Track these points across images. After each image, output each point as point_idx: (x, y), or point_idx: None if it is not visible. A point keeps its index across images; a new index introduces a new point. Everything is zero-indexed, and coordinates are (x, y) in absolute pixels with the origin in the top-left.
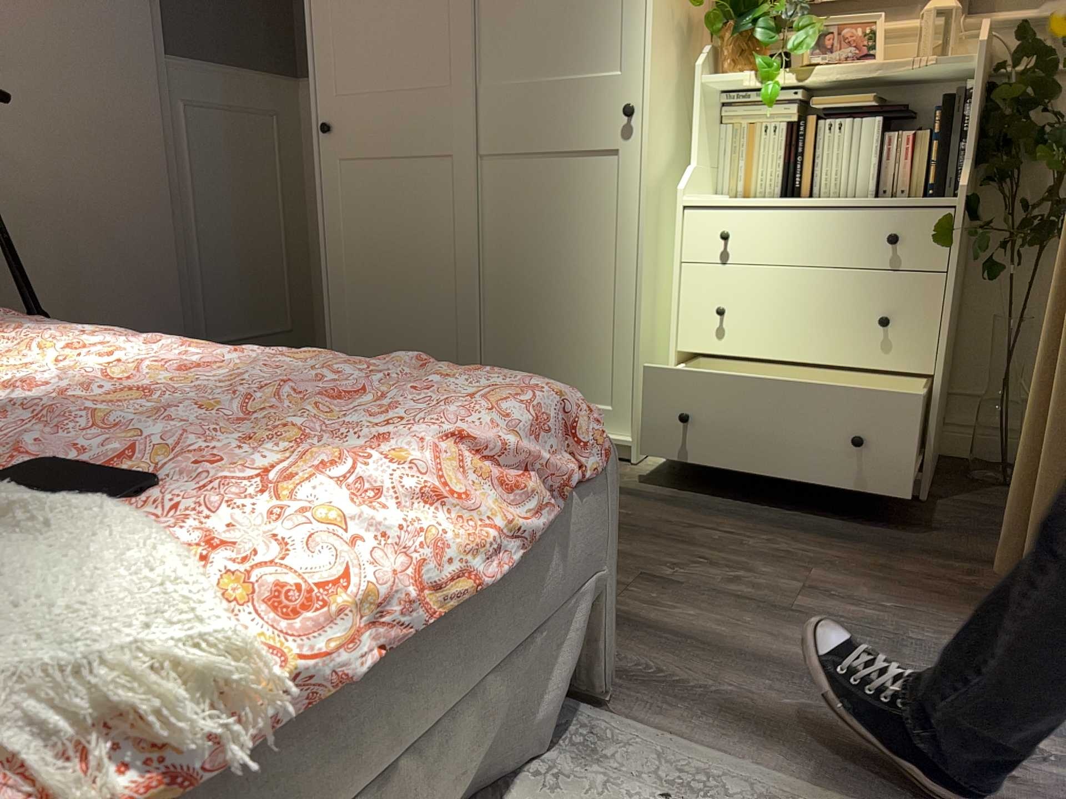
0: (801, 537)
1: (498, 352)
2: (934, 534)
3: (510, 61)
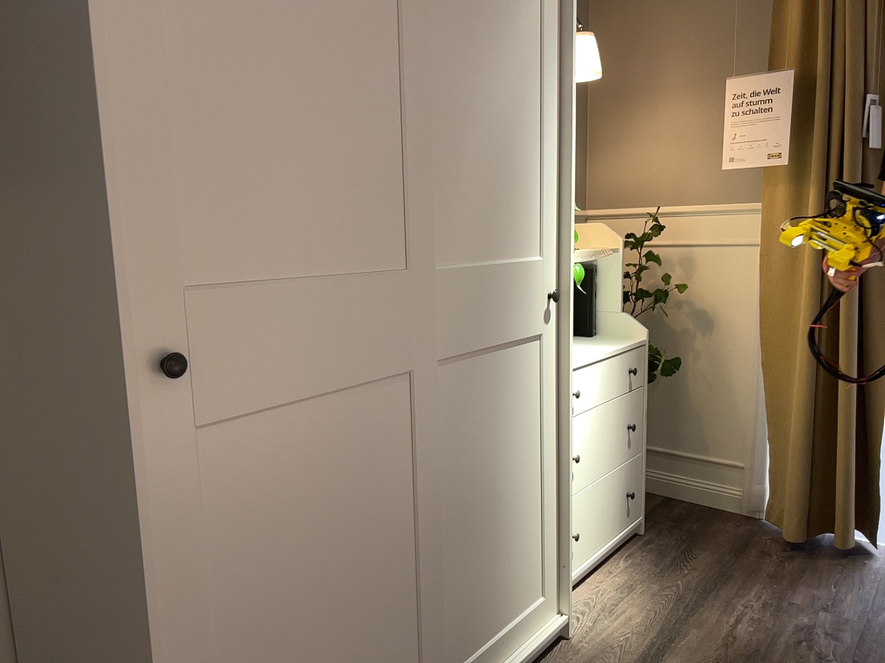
0: (726, 593)
1: (448, 621)
2: (698, 546)
3: (457, 236)
